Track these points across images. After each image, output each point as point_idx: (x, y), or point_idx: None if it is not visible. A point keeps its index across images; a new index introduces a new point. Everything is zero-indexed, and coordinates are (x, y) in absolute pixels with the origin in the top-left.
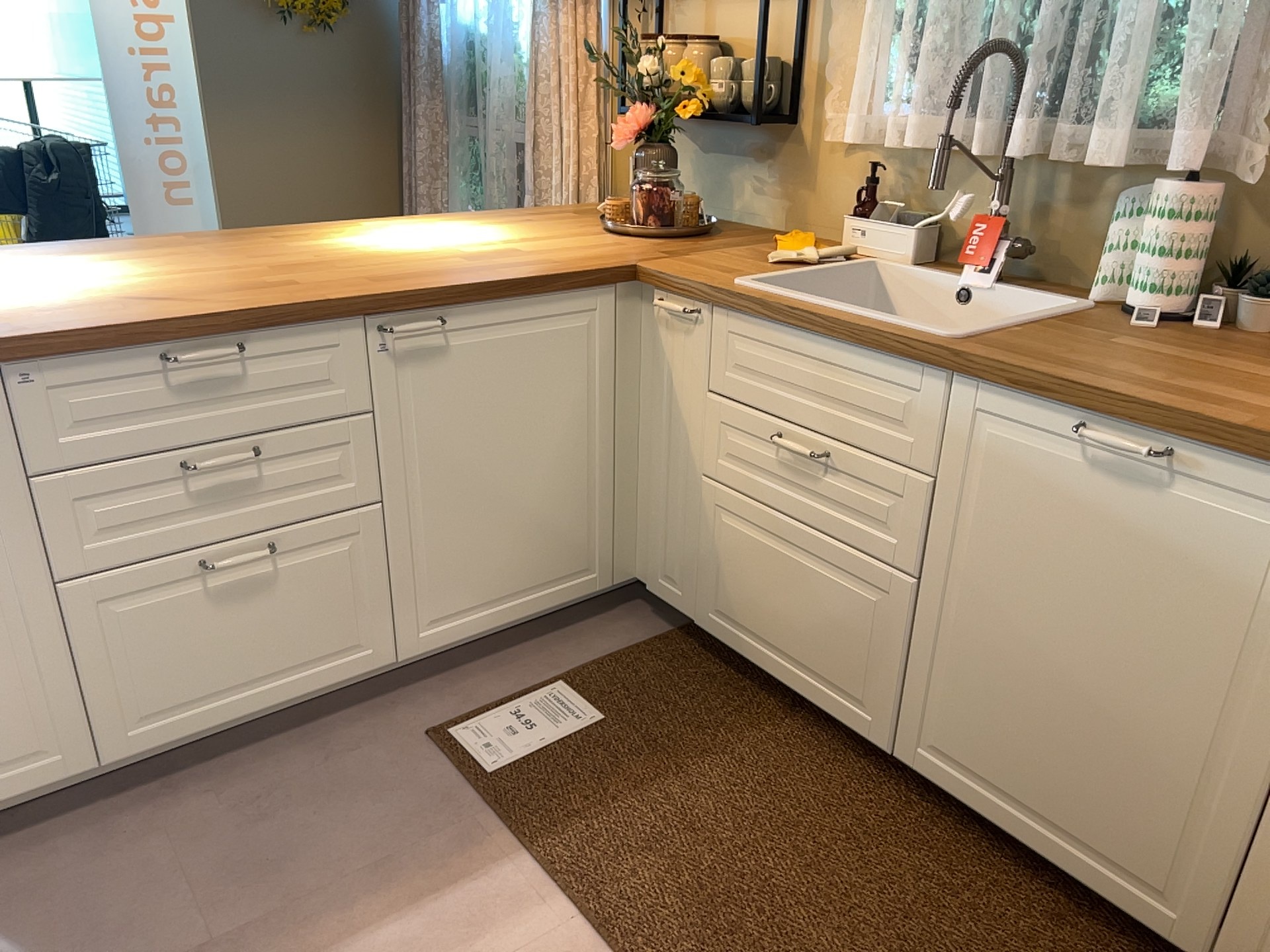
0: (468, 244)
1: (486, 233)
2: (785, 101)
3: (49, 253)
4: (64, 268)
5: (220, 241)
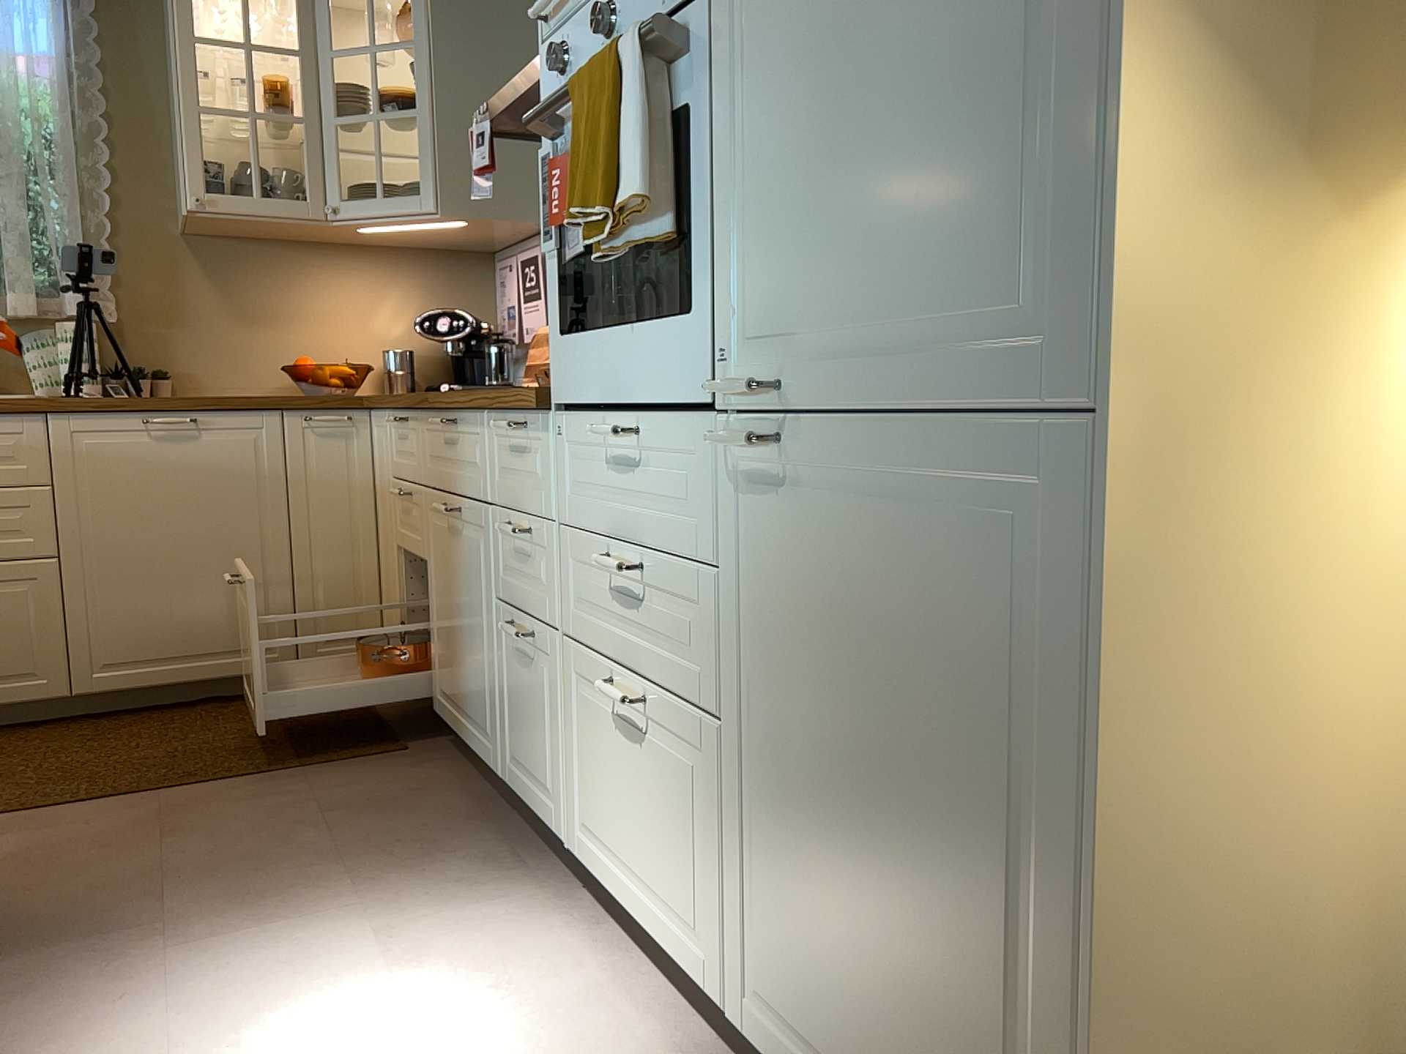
0: None
1: None
2: None
3: None
4: None
5: None
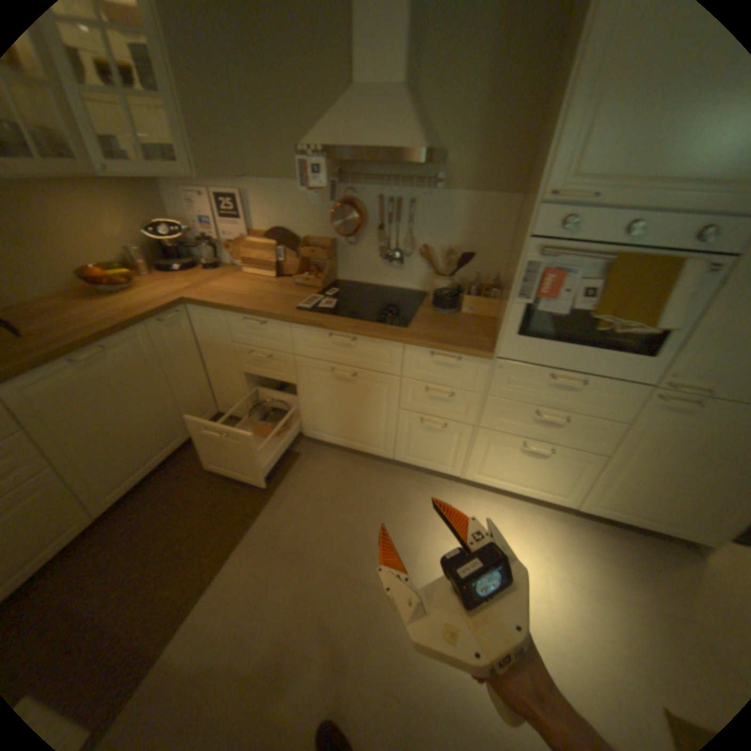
0: None
1: None
2: None
3: None
4: None
5: None
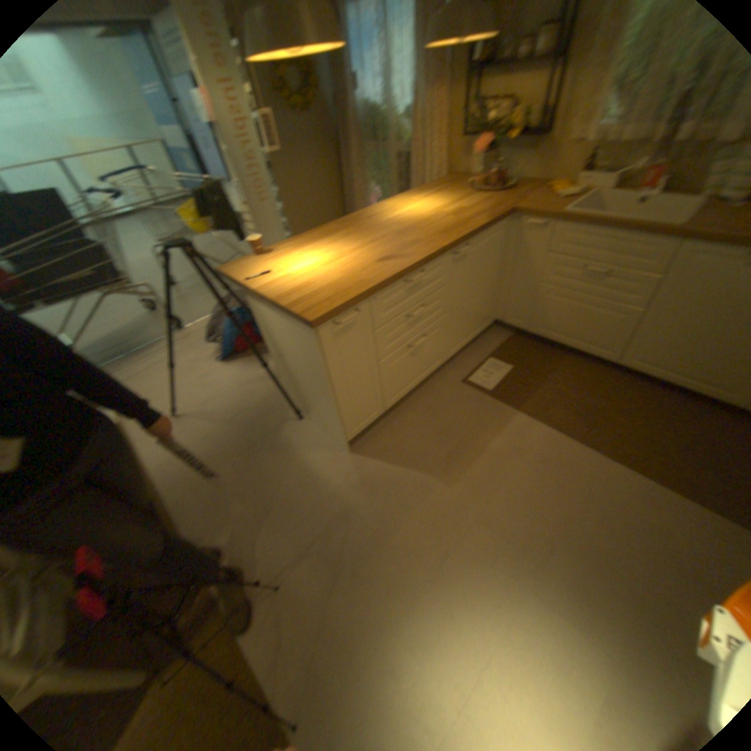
0: (442, 207)
1: (437, 200)
2: (548, 120)
3: (305, 241)
4: (325, 248)
5: (352, 223)
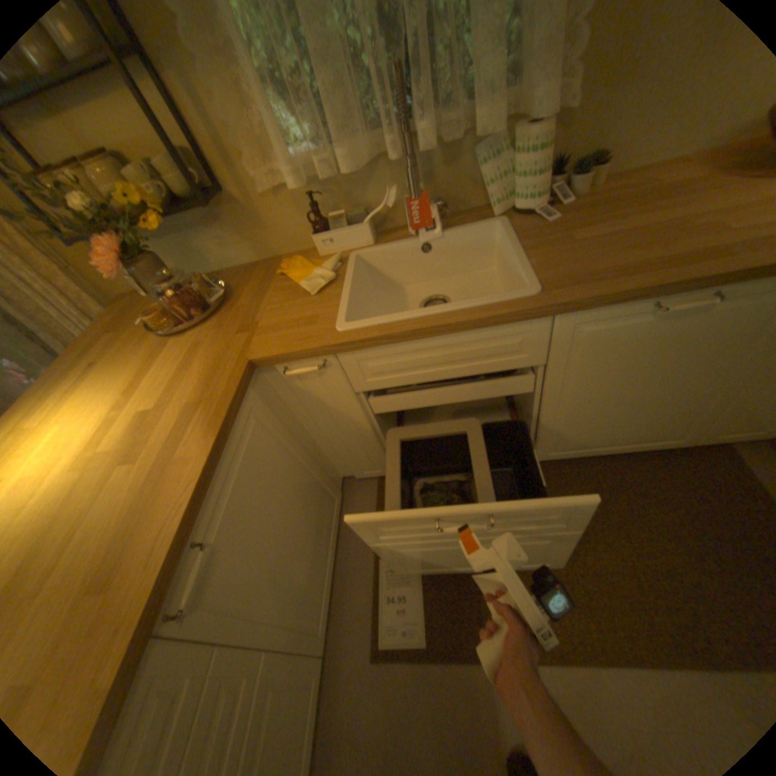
0: (92, 436)
1: (81, 407)
2: (200, 173)
3: None
4: None
5: None
